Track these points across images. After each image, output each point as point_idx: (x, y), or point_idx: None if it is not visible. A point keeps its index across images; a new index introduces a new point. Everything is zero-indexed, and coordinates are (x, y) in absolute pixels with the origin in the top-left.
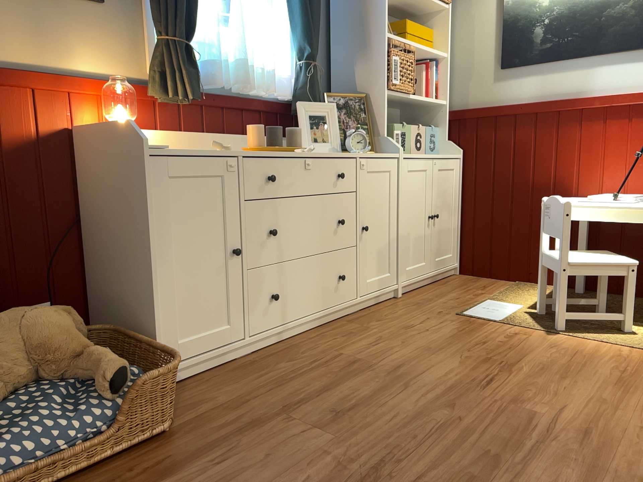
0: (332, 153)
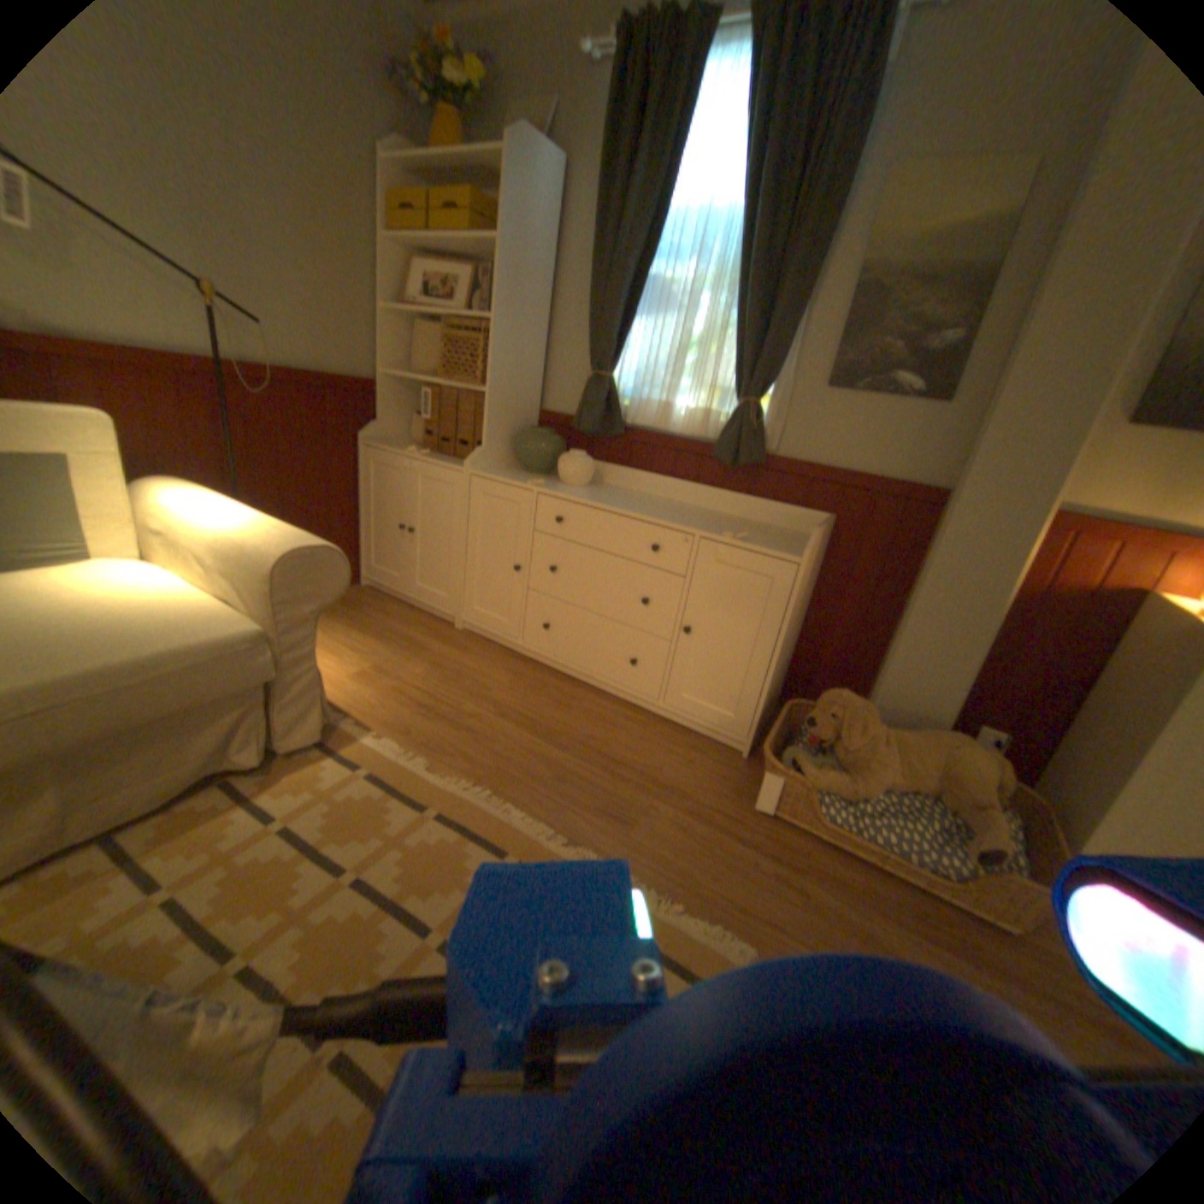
0: None
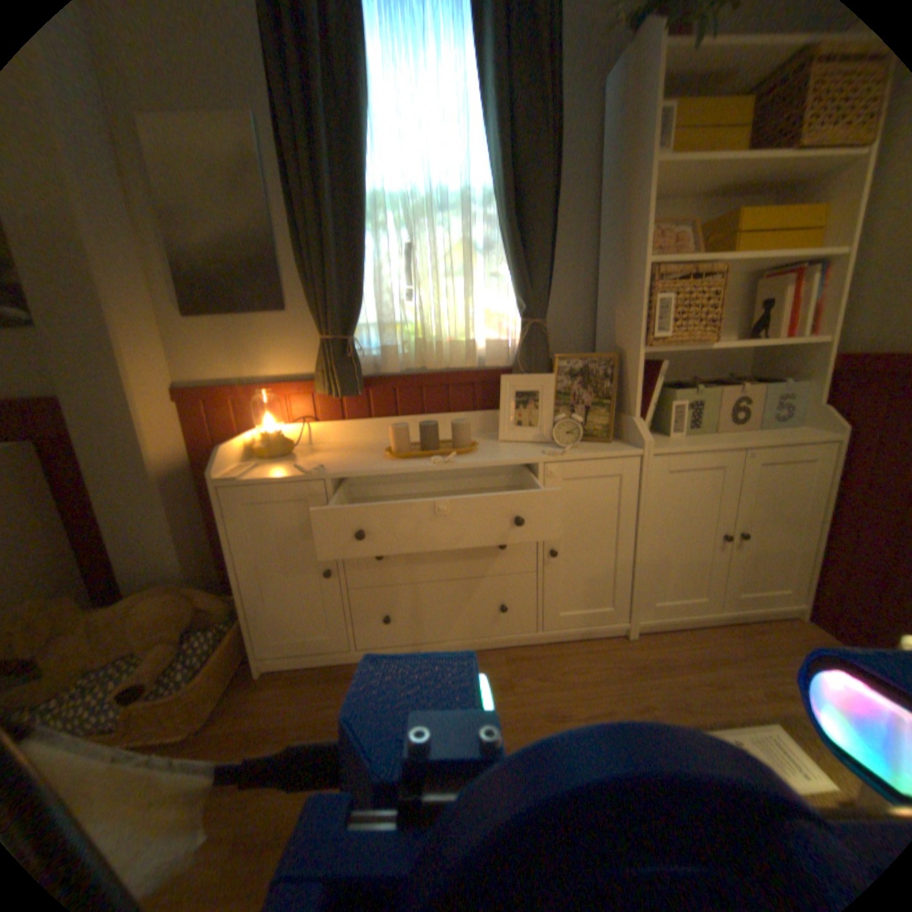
0: (498, 458)
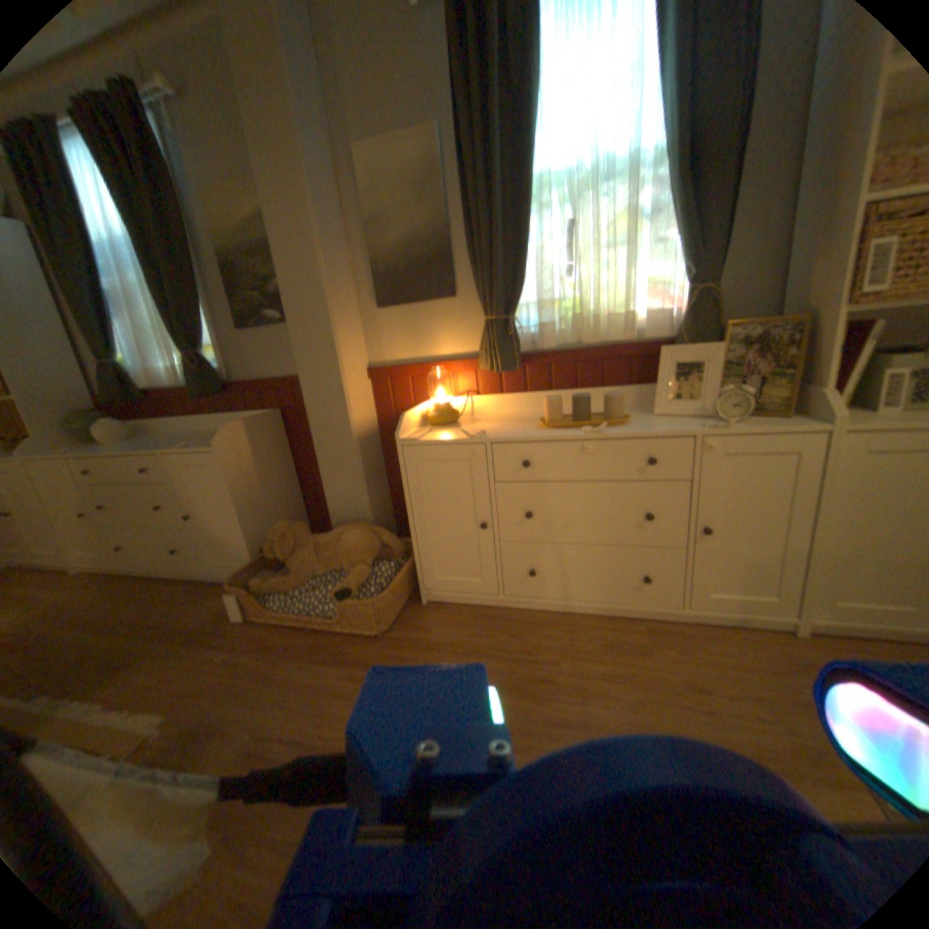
0: (651, 429)
